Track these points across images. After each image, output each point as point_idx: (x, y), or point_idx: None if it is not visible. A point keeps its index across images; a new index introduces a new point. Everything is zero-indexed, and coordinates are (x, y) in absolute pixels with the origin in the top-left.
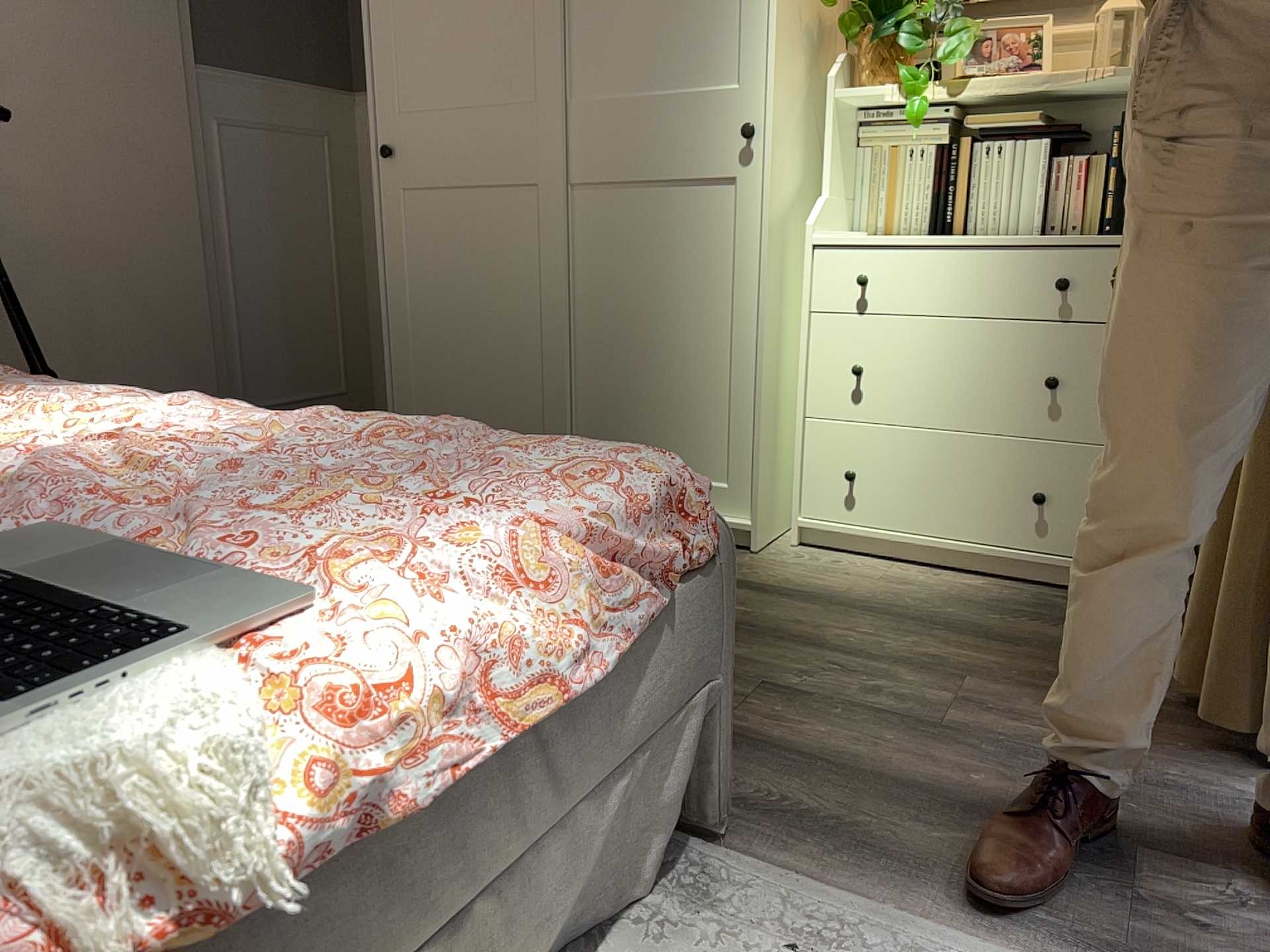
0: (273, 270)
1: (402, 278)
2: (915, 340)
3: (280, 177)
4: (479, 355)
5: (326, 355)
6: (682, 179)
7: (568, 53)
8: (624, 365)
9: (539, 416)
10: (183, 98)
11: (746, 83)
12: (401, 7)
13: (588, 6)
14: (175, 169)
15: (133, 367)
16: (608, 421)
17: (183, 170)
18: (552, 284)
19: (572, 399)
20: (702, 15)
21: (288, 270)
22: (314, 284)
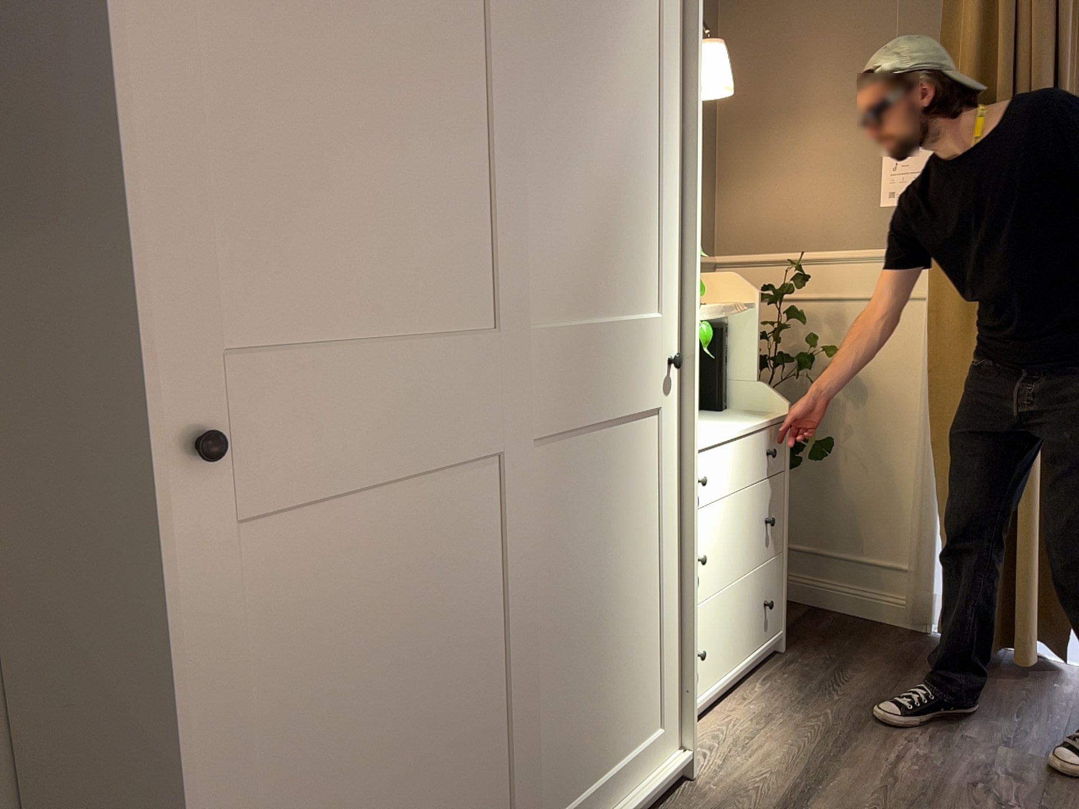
0: None
1: (257, 708)
2: (716, 516)
3: None
4: (420, 760)
5: None
6: (624, 415)
7: (525, 264)
8: (579, 652)
9: (509, 789)
10: None
11: (665, 314)
12: (250, 127)
13: (539, 206)
14: None
15: None
16: (566, 734)
17: None
18: (526, 586)
19: (536, 735)
20: (634, 242)
21: None
22: None
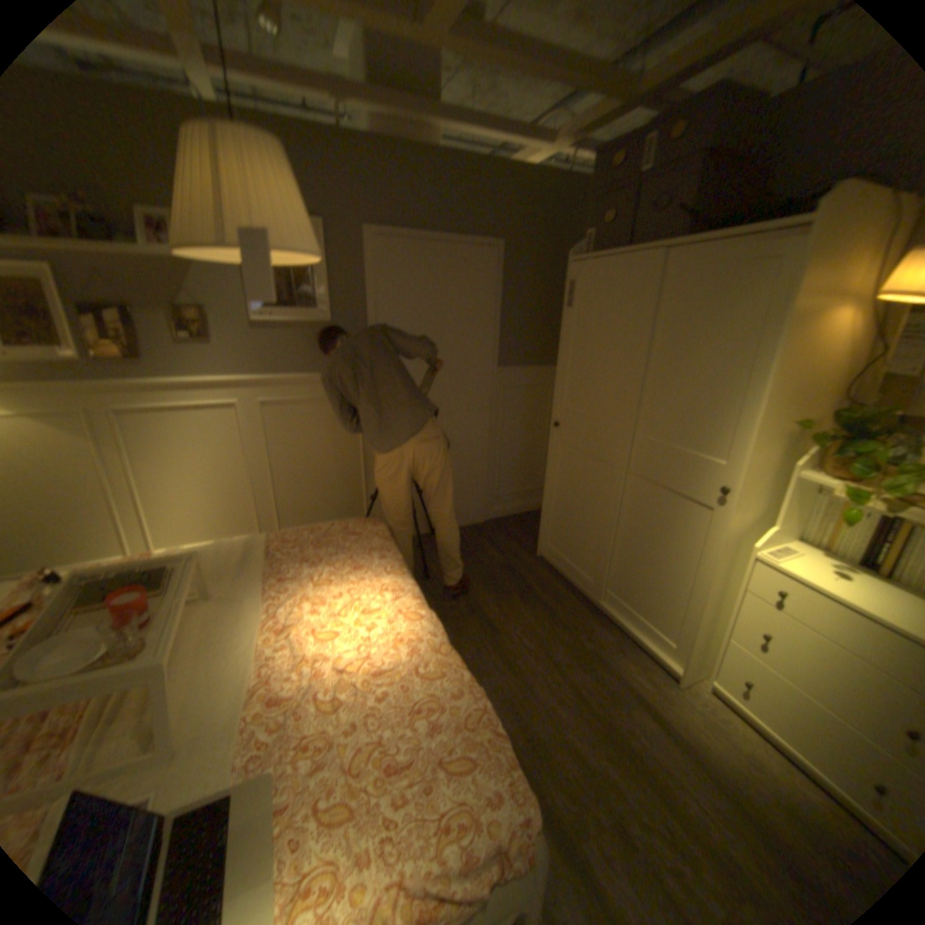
0: (515, 442)
1: (553, 476)
2: (812, 644)
3: (525, 405)
4: (576, 522)
5: (533, 474)
6: (684, 495)
7: (640, 411)
8: (637, 562)
9: (595, 562)
10: (488, 381)
11: (731, 464)
12: (572, 365)
13: (655, 392)
14: (480, 409)
15: (453, 482)
16: (625, 581)
17: (483, 409)
18: (611, 511)
19: (611, 563)
20: (715, 419)
21: (522, 441)
22: (532, 446)
